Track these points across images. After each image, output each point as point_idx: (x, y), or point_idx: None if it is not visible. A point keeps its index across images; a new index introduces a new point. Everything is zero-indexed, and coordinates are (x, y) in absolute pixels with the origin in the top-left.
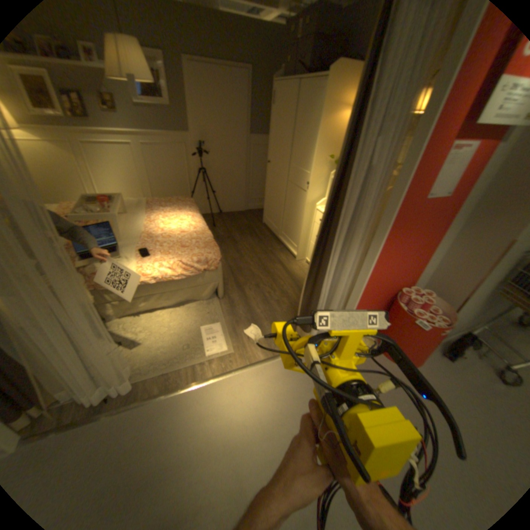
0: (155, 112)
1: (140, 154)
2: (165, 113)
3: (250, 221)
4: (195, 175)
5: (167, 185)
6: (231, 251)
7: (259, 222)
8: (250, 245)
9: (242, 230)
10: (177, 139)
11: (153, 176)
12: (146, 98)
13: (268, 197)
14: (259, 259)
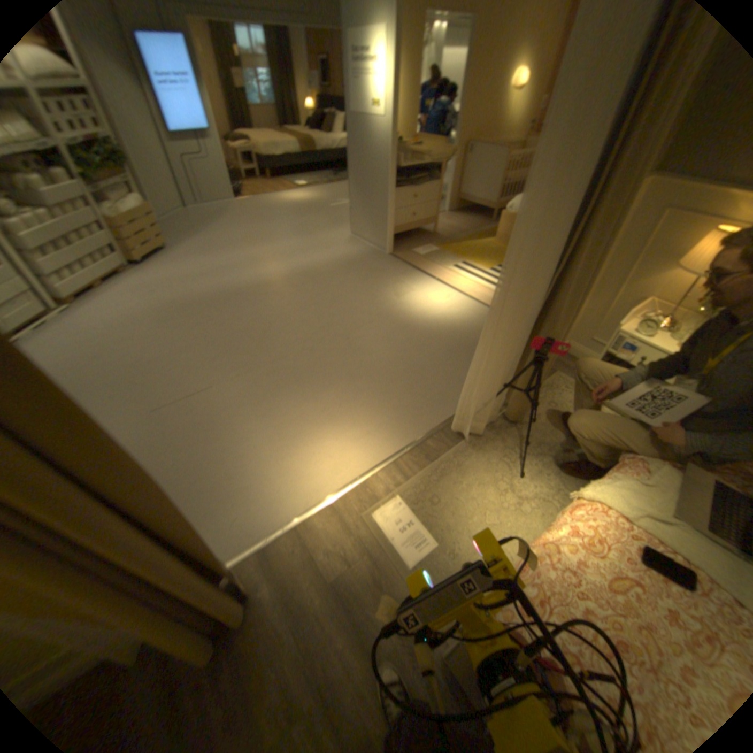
0: None
1: None
2: None
3: None
4: None
5: None
6: None
7: None
8: None
9: None
10: None
11: None
12: None
13: None
14: None
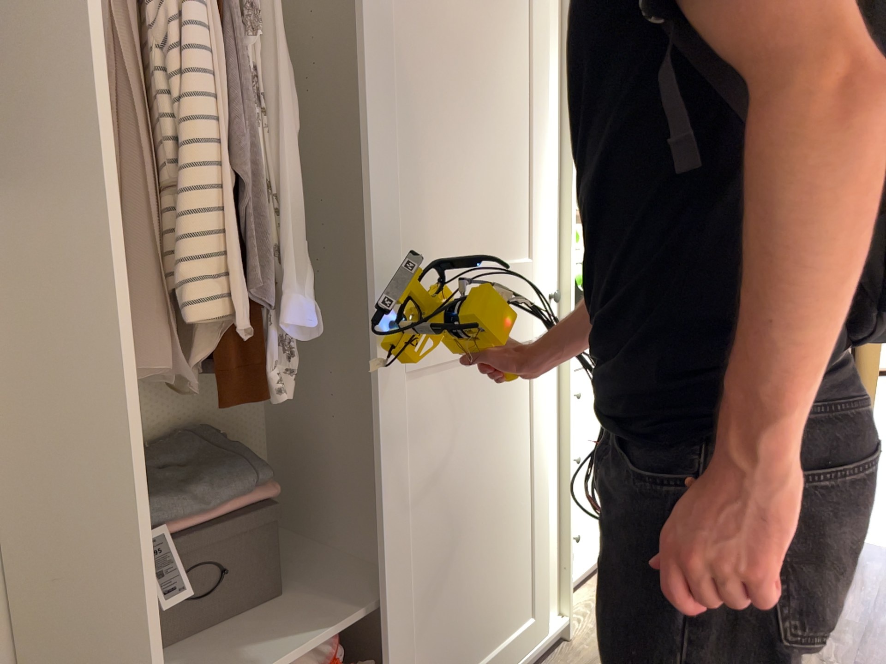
0: None
1: None
2: None
3: None
4: None
5: None
6: None
7: None
8: None
9: None
10: None
11: None
12: None
13: None
14: None
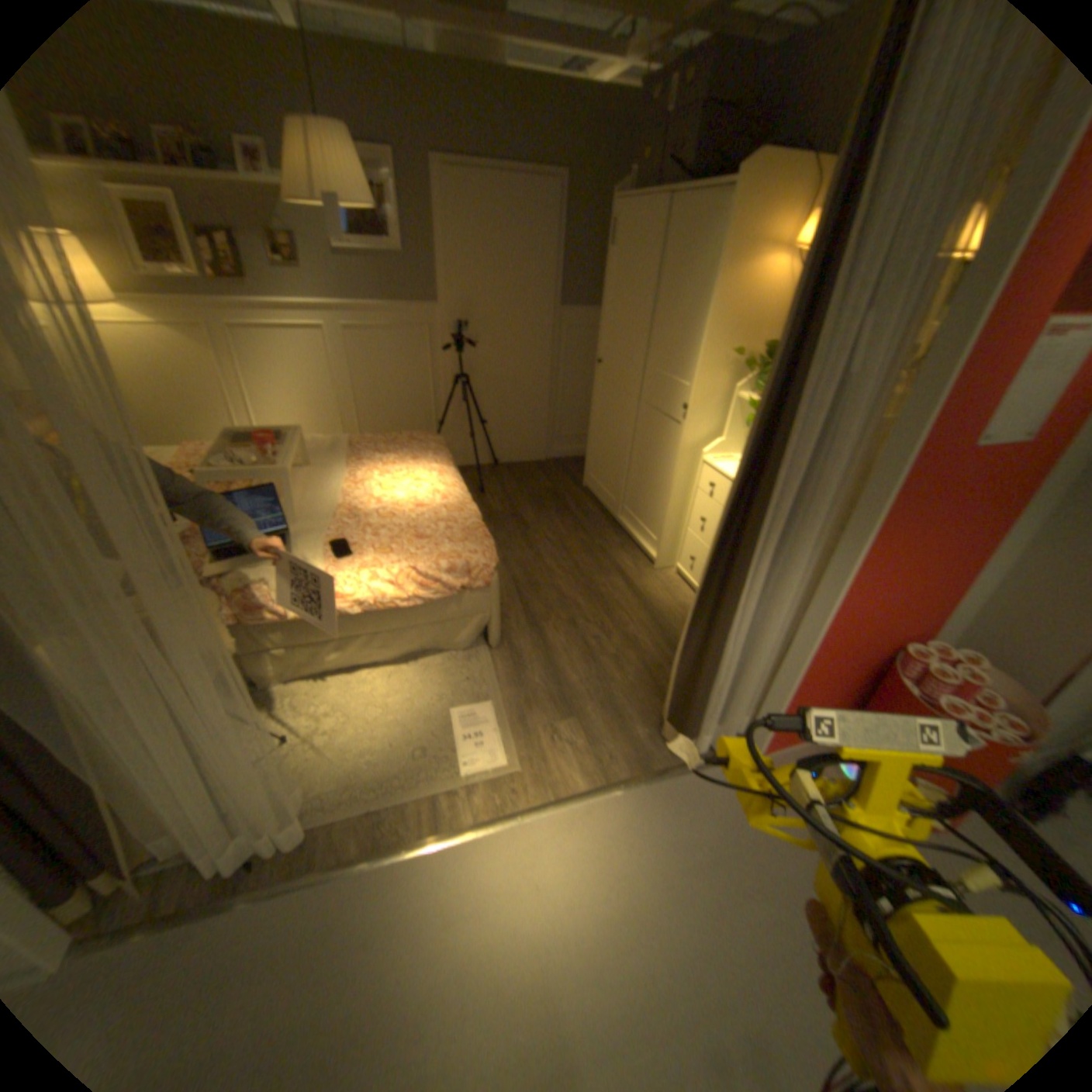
0: (377, 268)
1: (343, 348)
2: (396, 268)
3: (559, 484)
4: (450, 390)
5: (394, 410)
6: (519, 547)
7: (576, 486)
8: (558, 535)
9: (541, 502)
10: (416, 318)
11: (367, 391)
12: (360, 240)
13: (598, 434)
14: (577, 566)
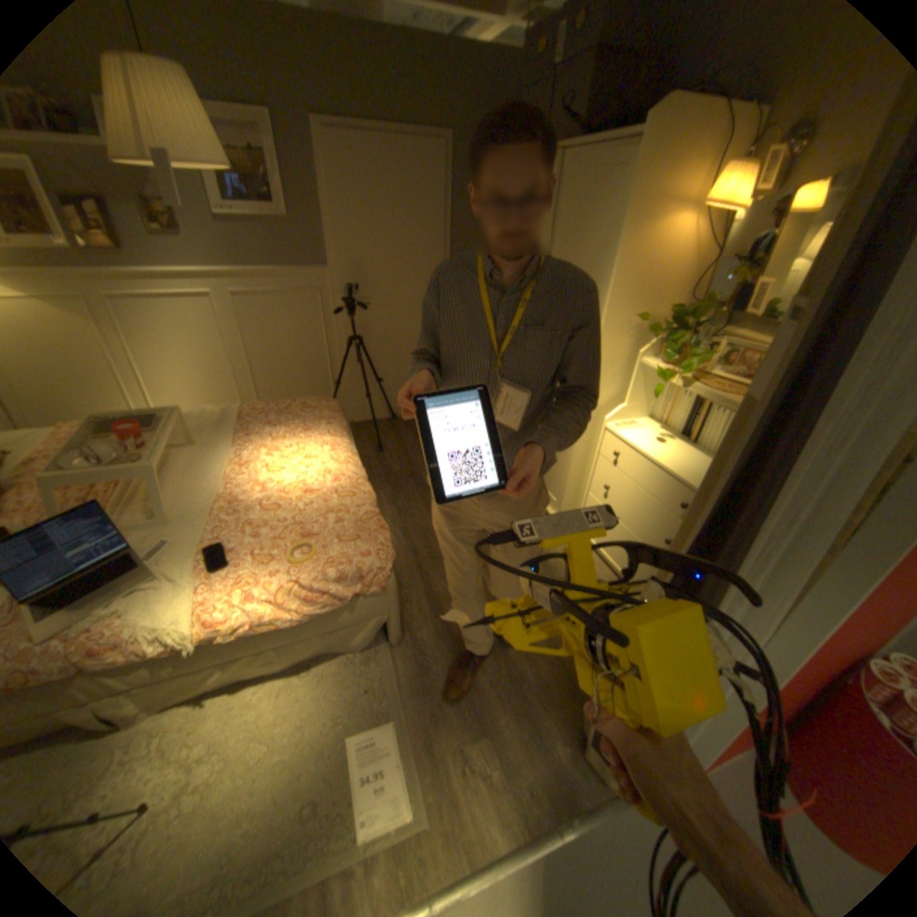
0: (261, 232)
1: (232, 314)
2: (282, 232)
3: None
4: (344, 349)
5: (289, 372)
6: (418, 510)
7: None
8: None
9: None
10: (306, 281)
11: (260, 355)
12: (241, 204)
13: None
14: None
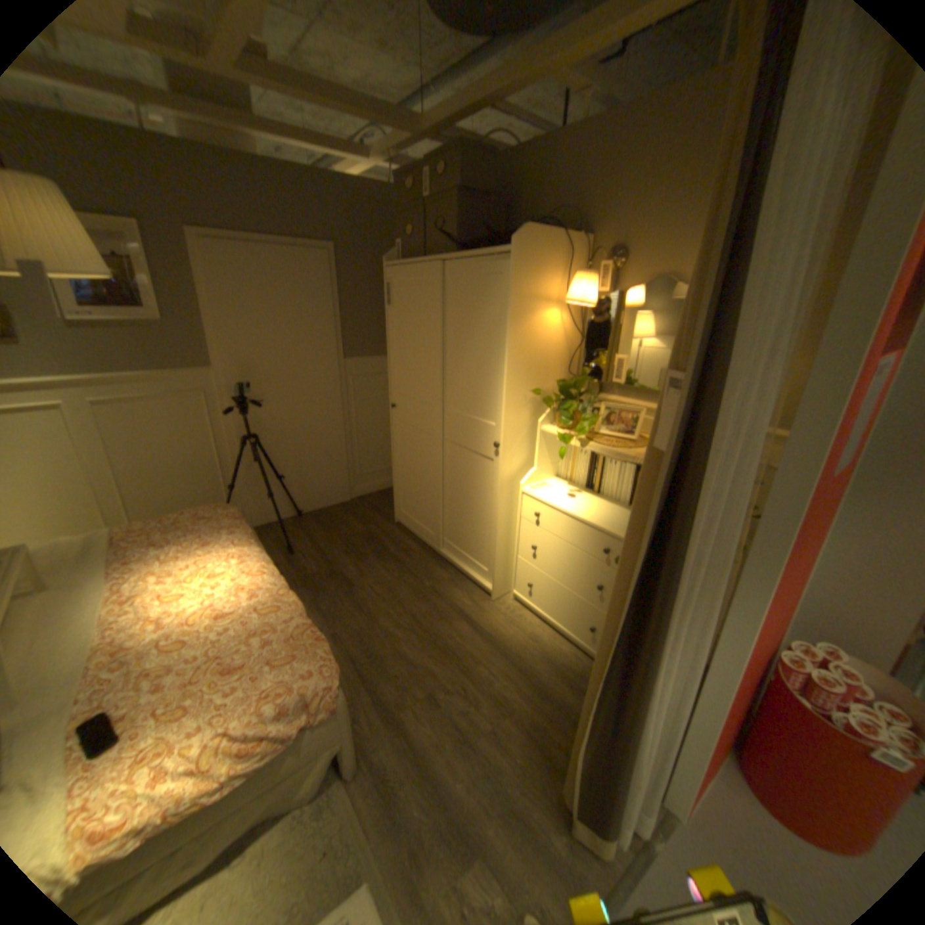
0: (130, 337)
1: (93, 426)
2: (156, 336)
3: (371, 524)
4: (236, 450)
5: (169, 482)
6: (347, 612)
7: (388, 523)
8: (385, 585)
9: (357, 549)
10: (187, 384)
11: (131, 468)
12: (104, 310)
13: (403, 472)
14: (415, 619)
